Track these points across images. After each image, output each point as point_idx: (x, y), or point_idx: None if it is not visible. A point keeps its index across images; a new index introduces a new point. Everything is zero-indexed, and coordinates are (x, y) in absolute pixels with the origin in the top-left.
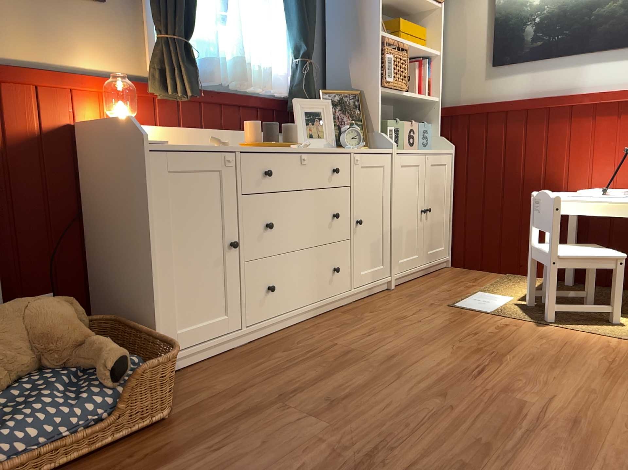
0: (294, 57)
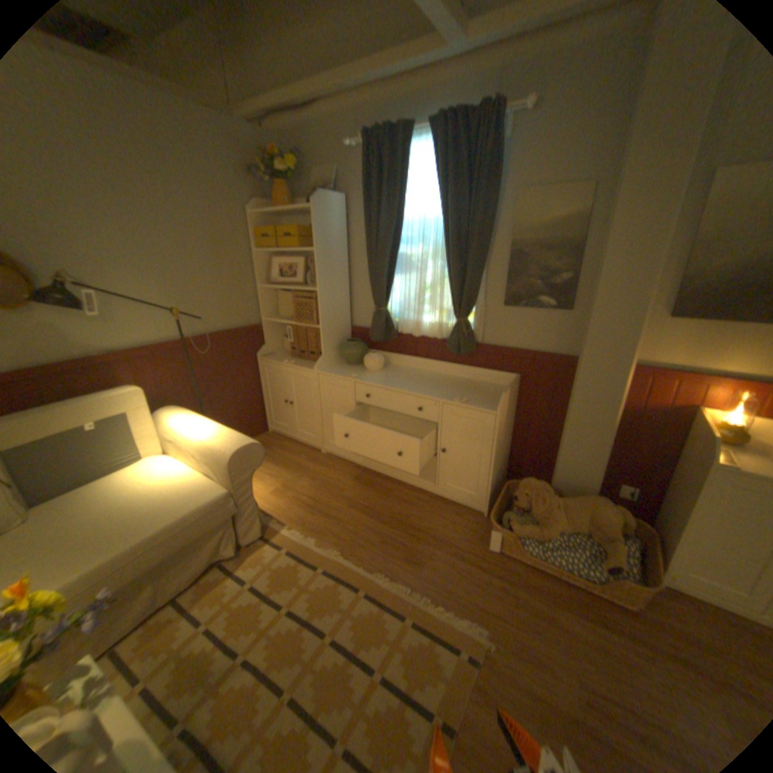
0: None
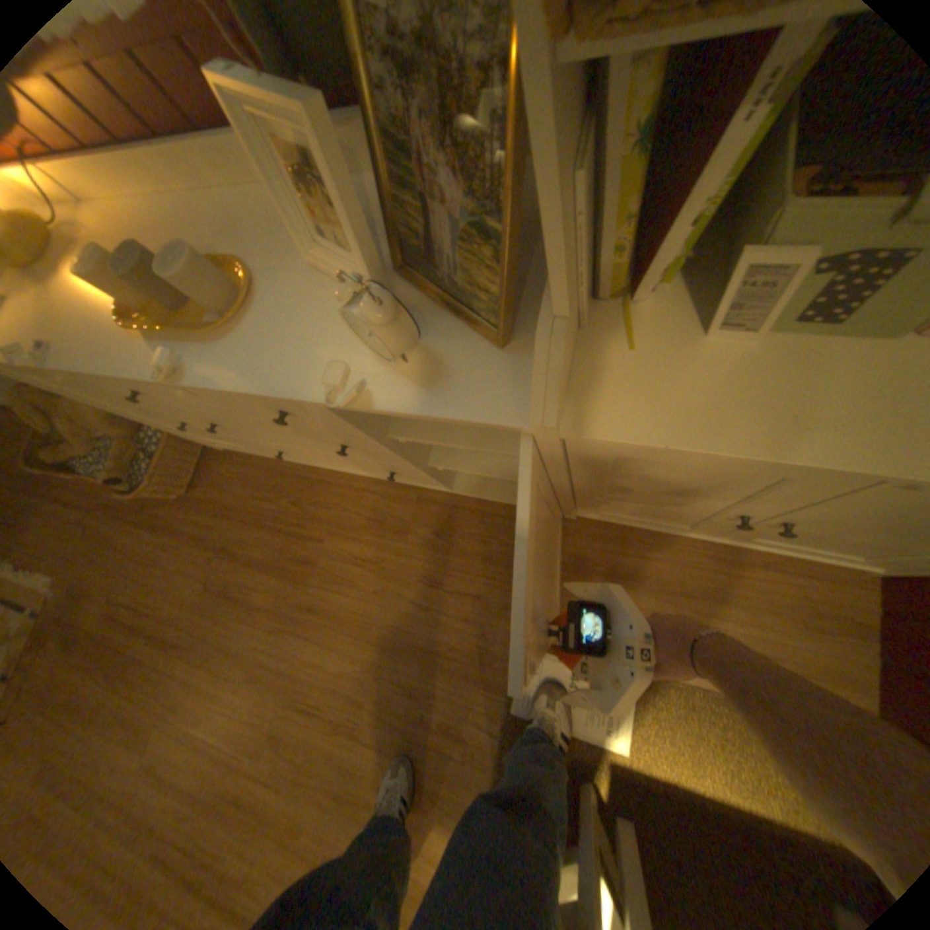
0: None
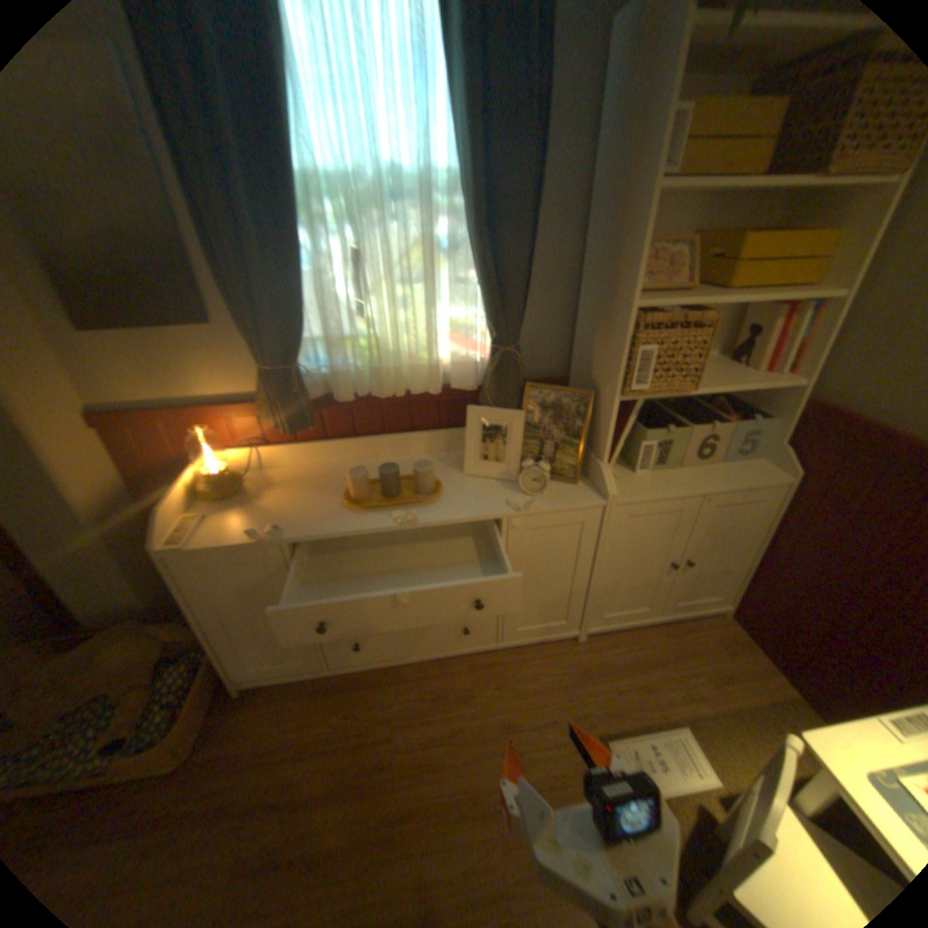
0: (489, 336)
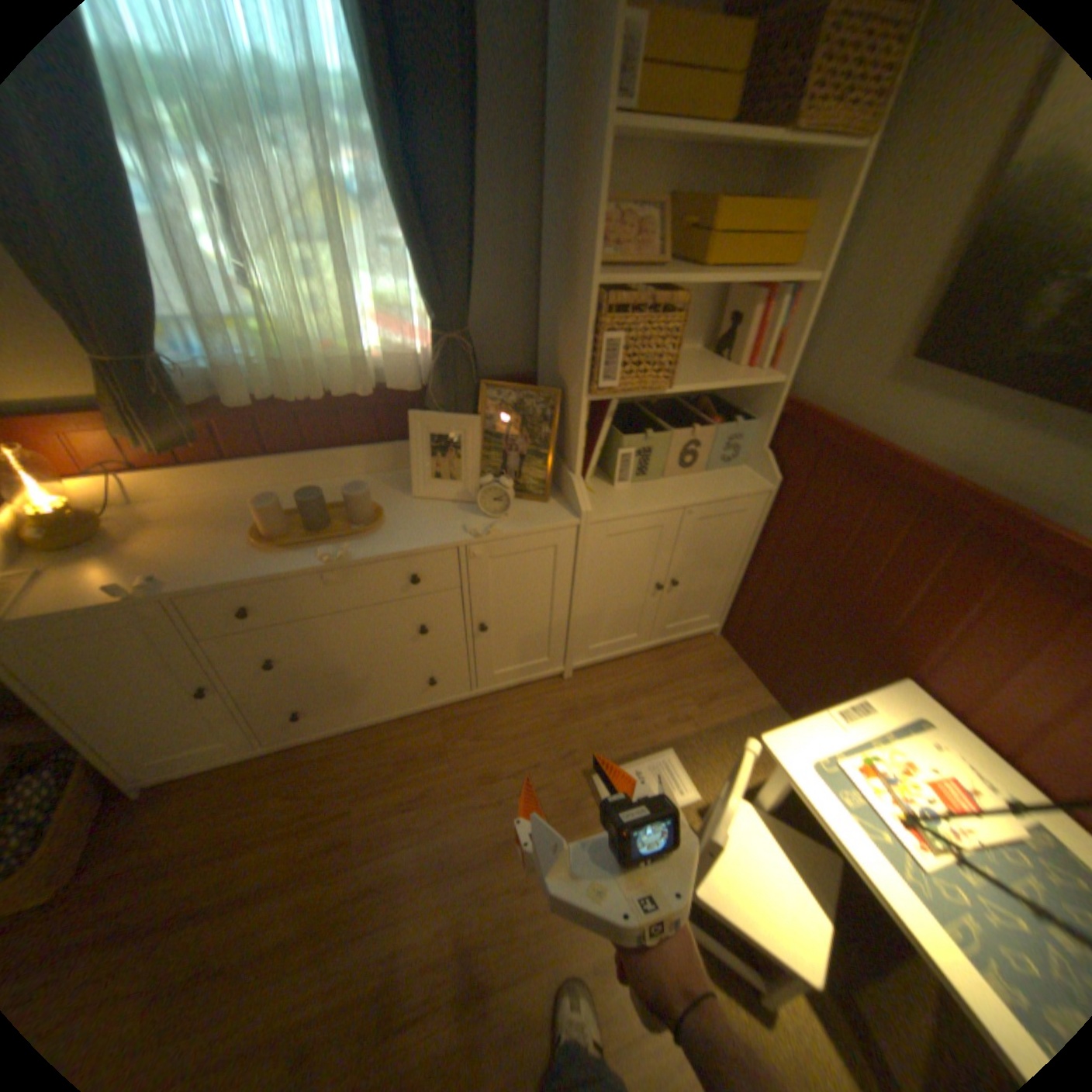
0: (429, 319)
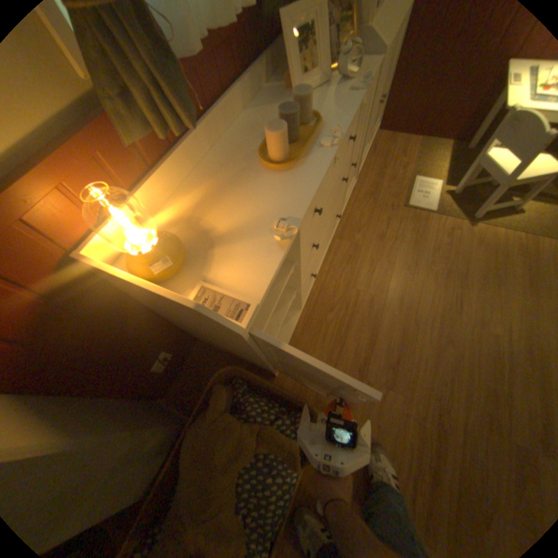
0: None
